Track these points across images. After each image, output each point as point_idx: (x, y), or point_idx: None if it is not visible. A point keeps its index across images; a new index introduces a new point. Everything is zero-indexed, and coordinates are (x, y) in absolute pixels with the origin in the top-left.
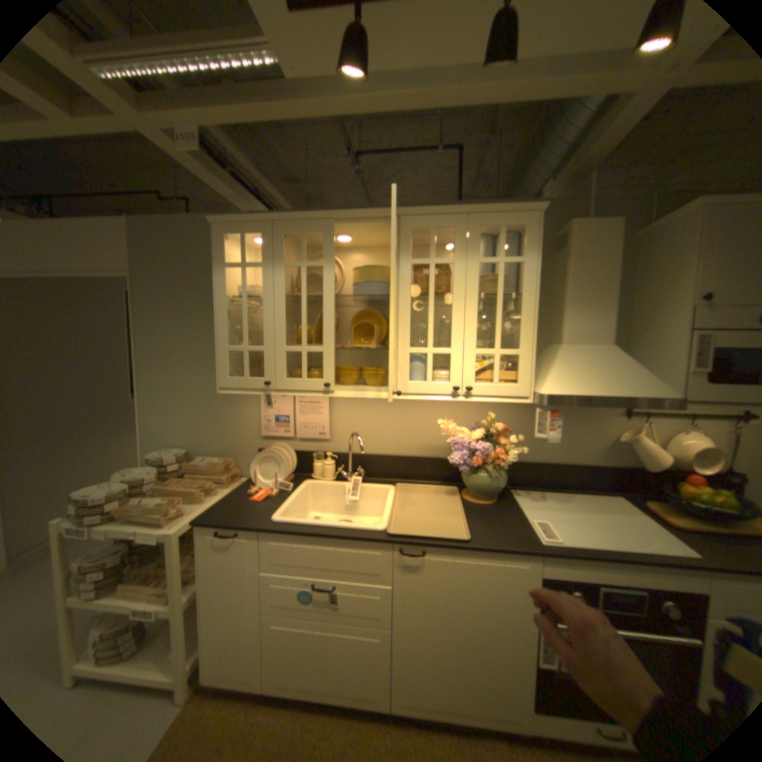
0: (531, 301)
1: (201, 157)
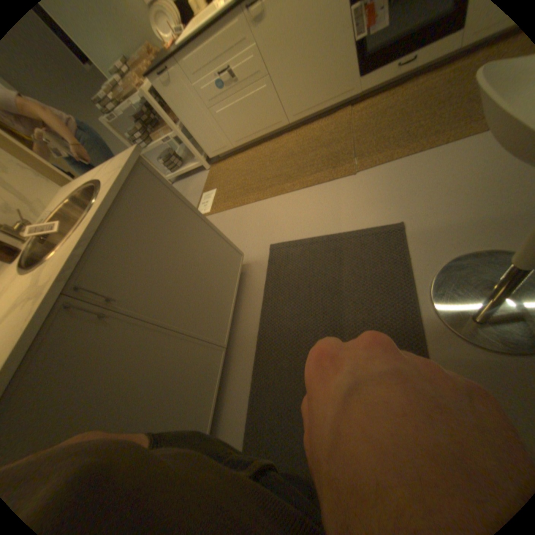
0: None
1: None
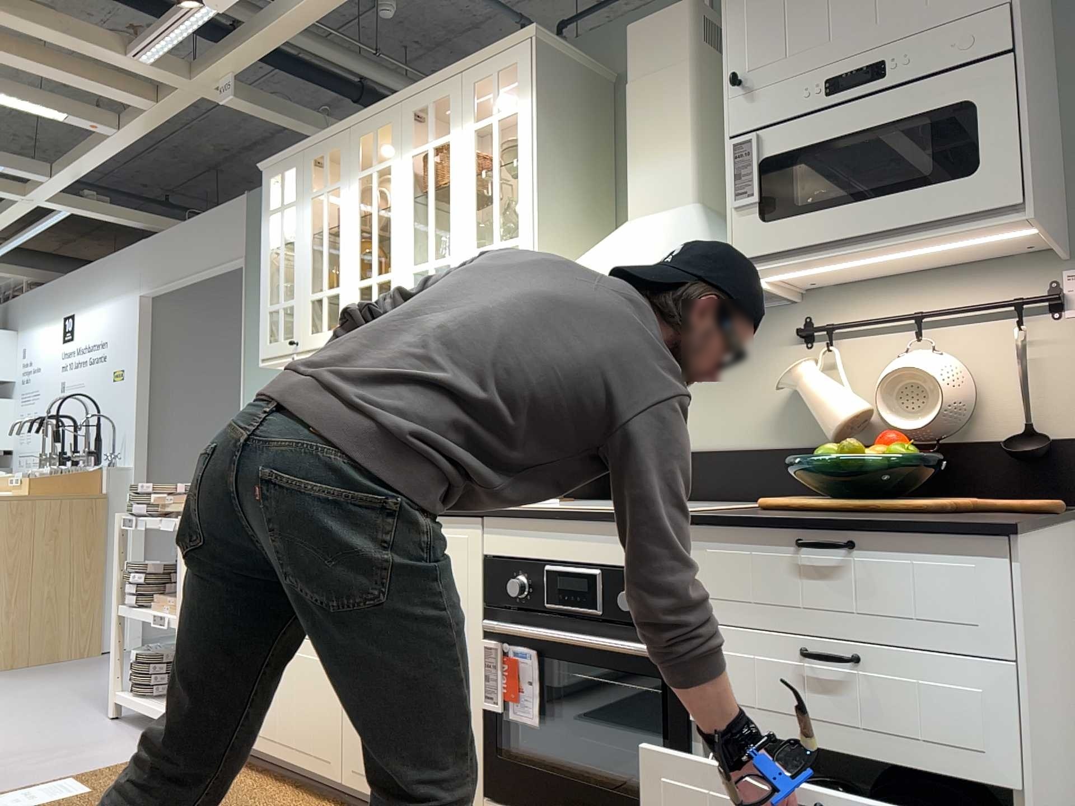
0: (526, 162)
1: (275, 105)
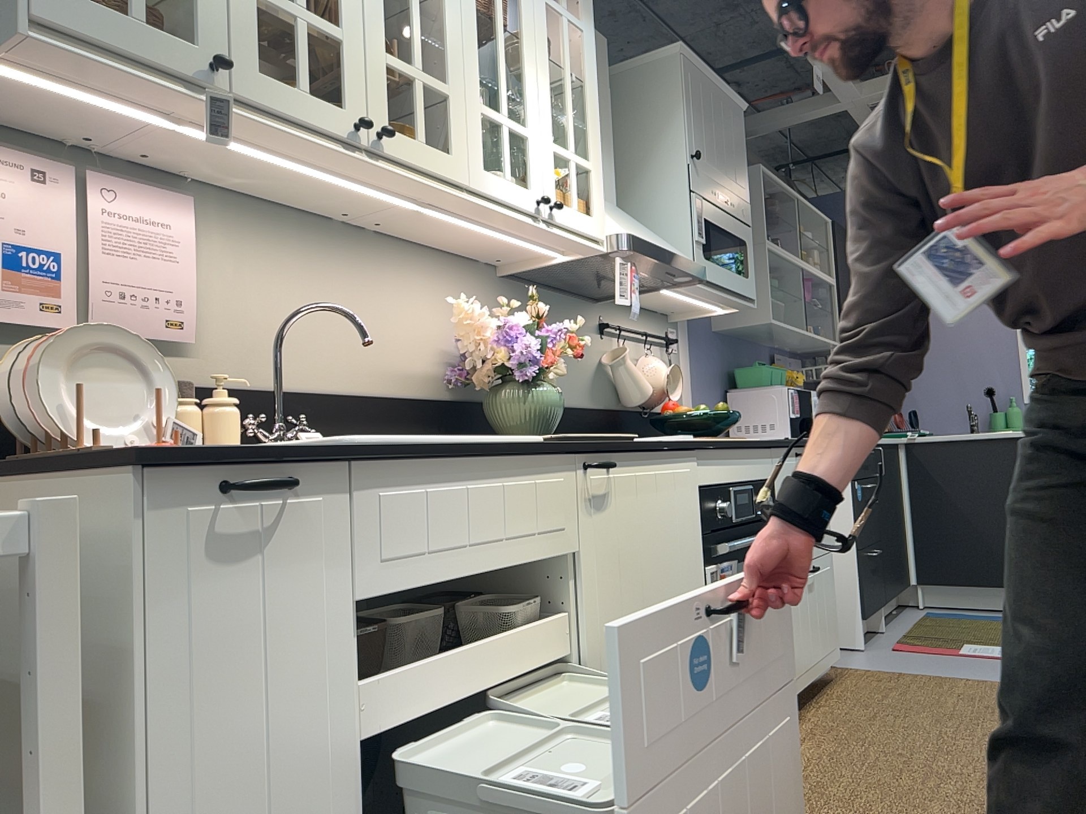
0: (595, 92)
1: None
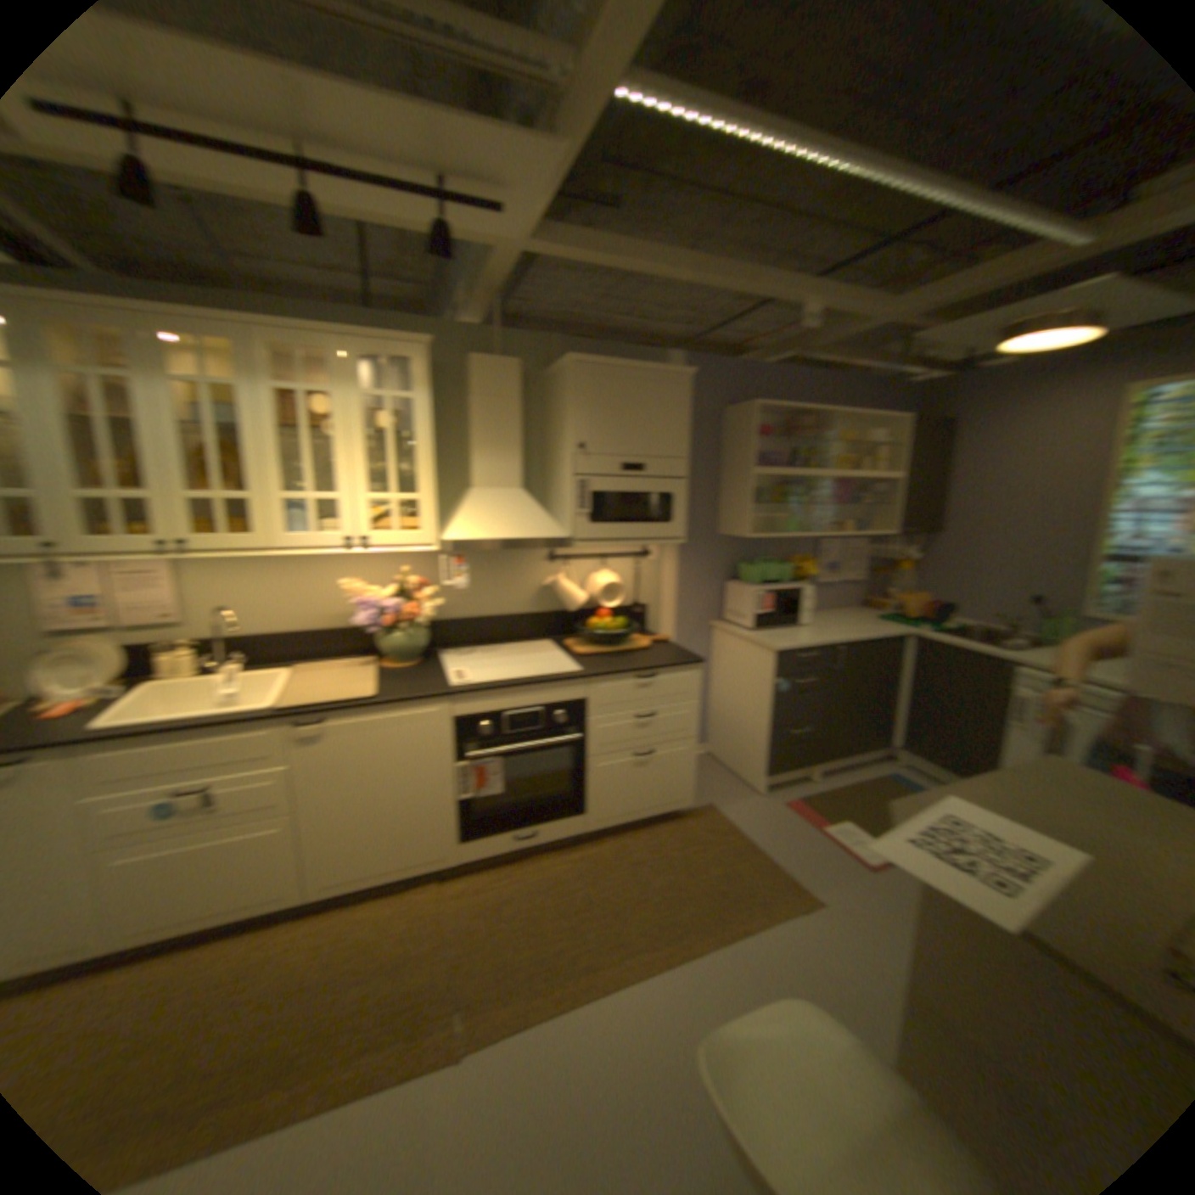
0: (430, 441)
1: None
